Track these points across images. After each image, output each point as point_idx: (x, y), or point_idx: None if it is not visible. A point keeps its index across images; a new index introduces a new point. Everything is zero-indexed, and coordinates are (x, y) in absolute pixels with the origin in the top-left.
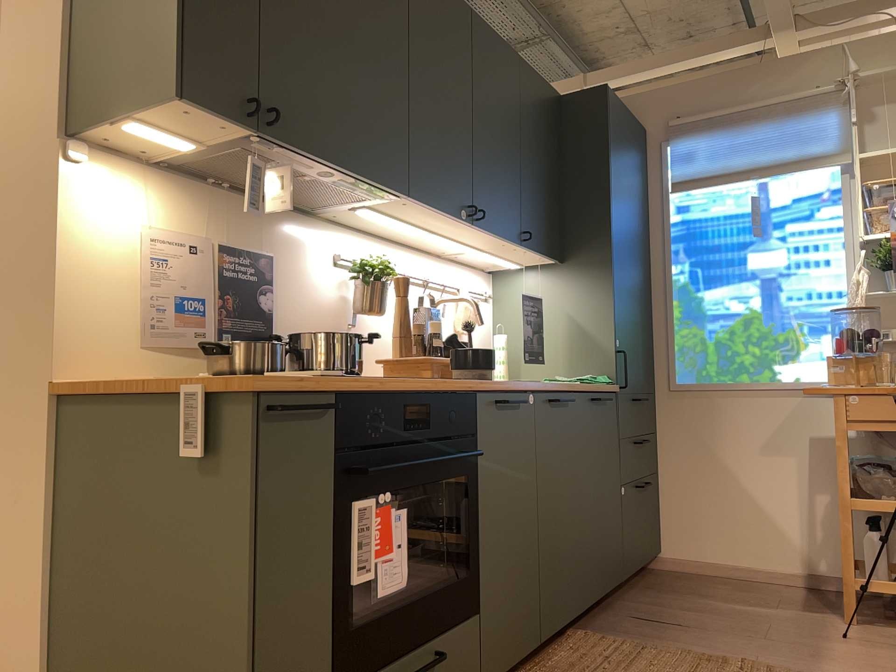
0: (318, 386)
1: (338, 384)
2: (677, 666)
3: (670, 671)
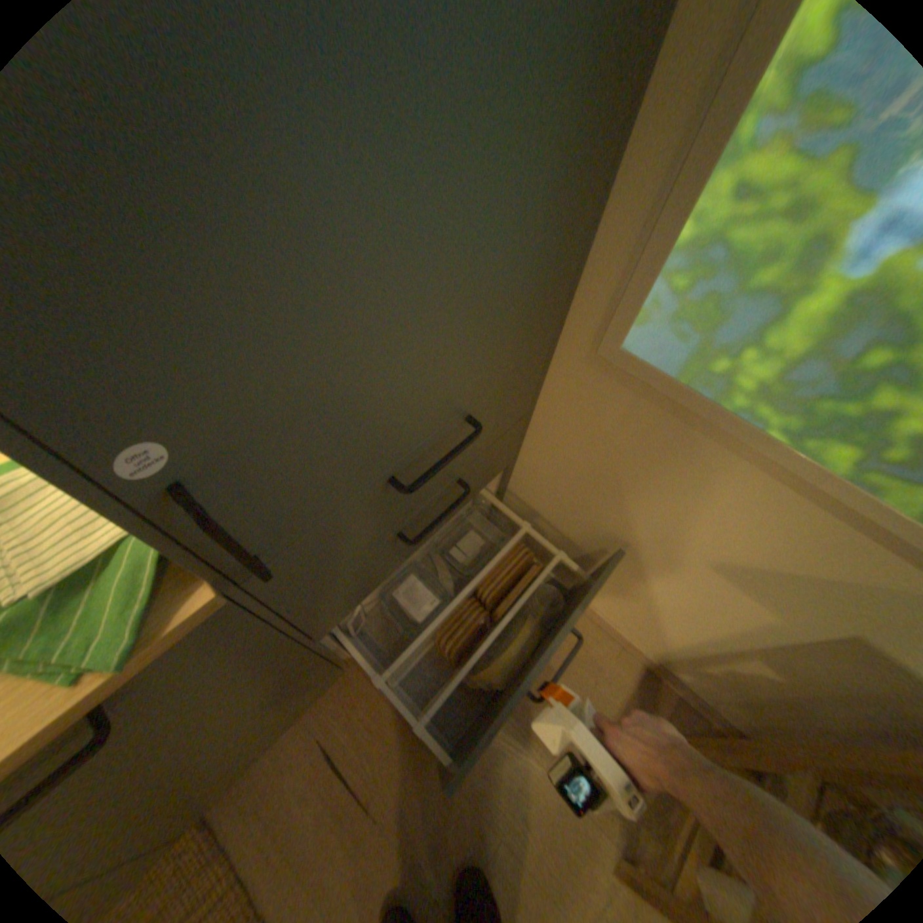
0: None
1: None
2: None
3: None
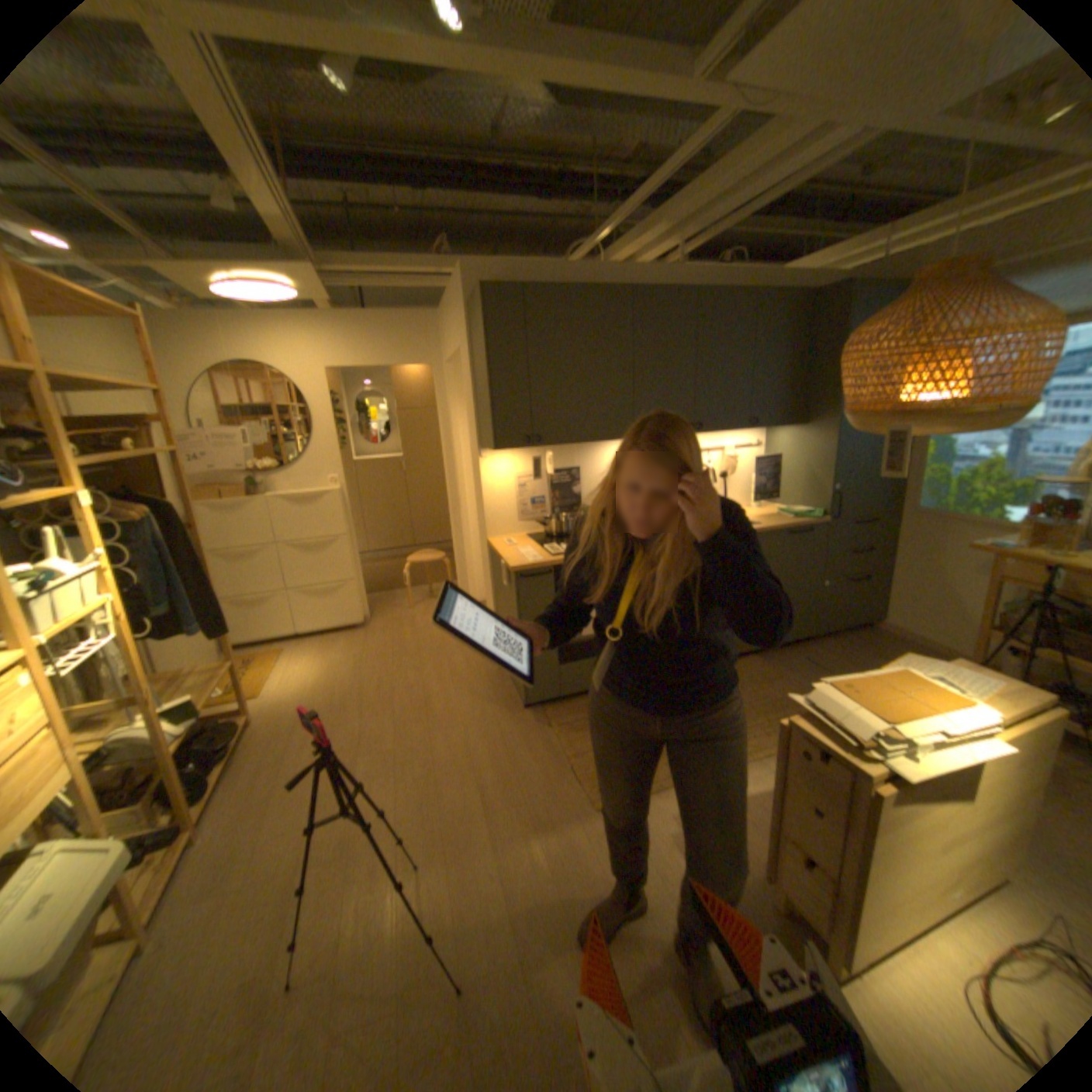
0: (542, 566)
1: (551, 564)
2: (783, 694)
3: (775, 695)
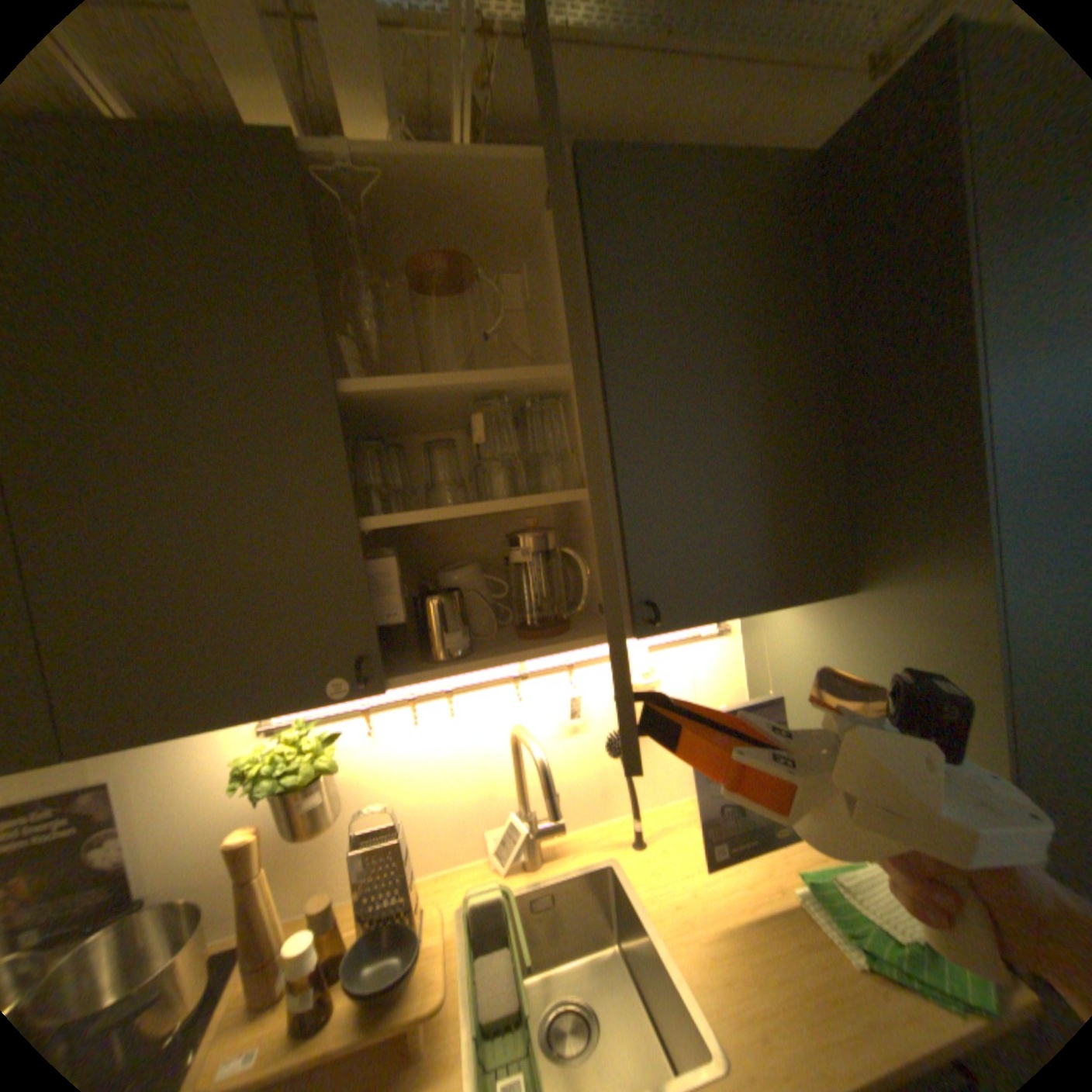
0: None
1: None
2: None
3: None
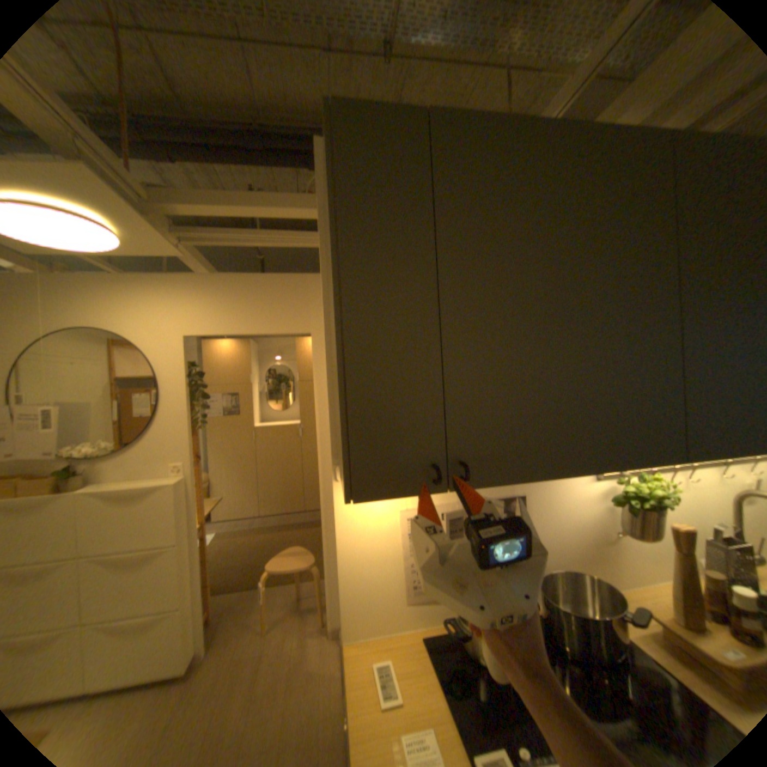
0: None
1: None
2: None
3: None
